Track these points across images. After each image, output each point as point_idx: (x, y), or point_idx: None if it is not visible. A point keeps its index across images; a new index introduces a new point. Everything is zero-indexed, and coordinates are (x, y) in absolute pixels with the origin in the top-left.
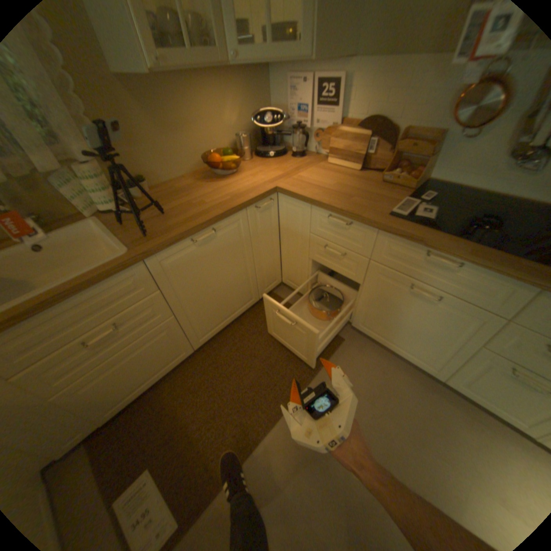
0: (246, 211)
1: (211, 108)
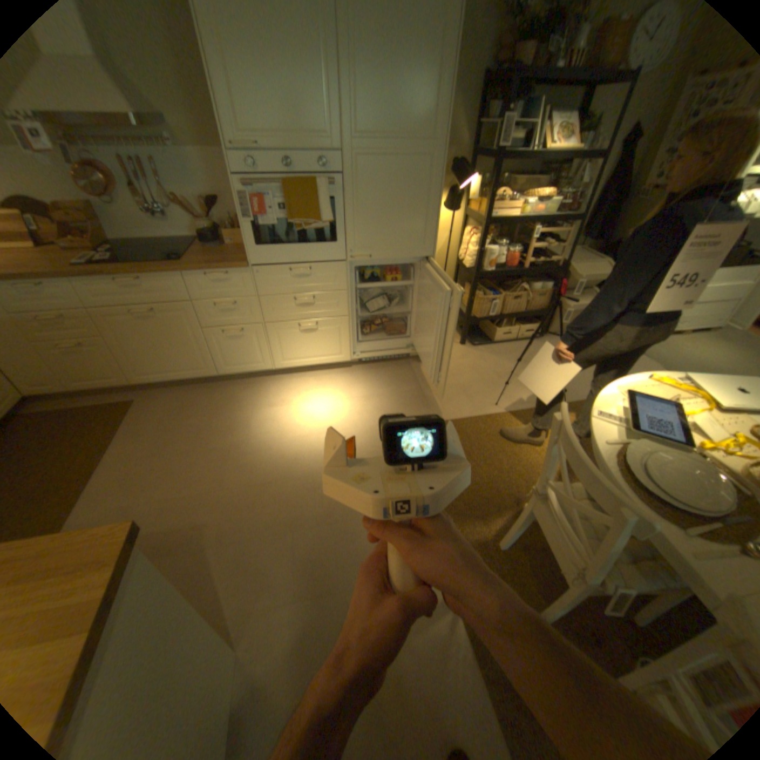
0: None
1: None
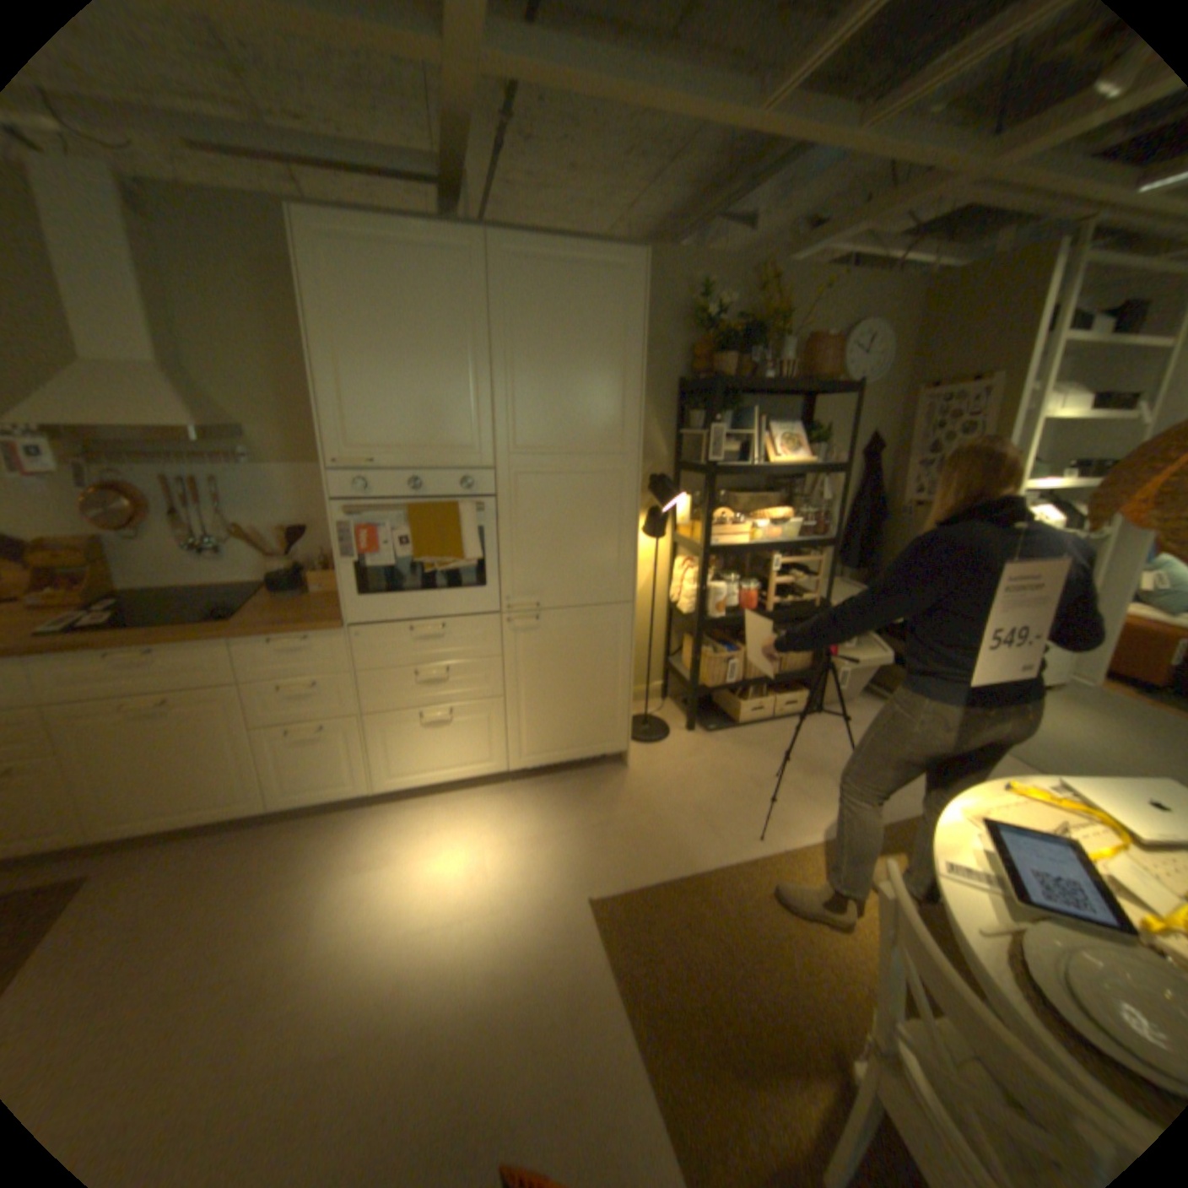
0: None
1: None
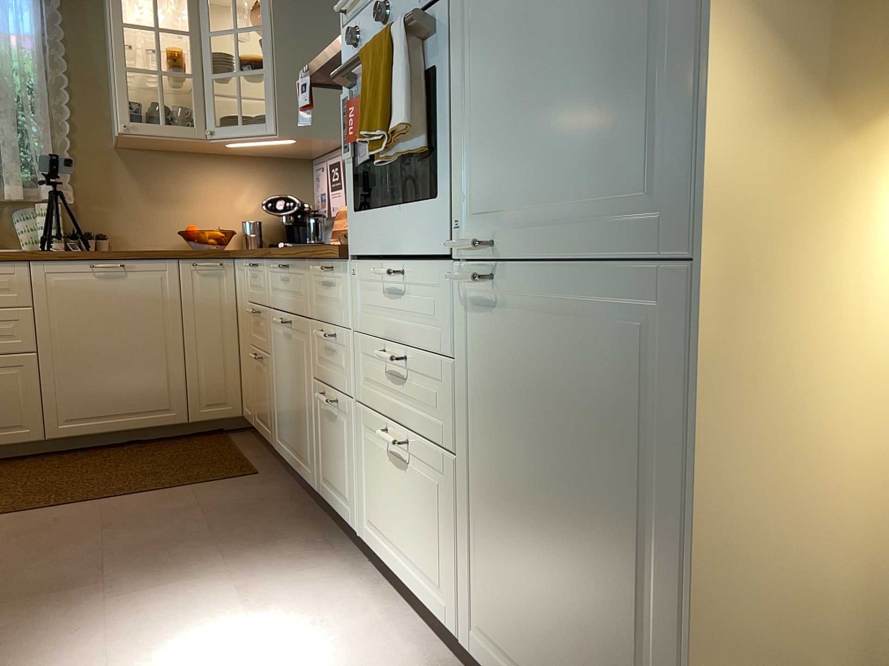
0: (176, 263)
1: (219, 189)
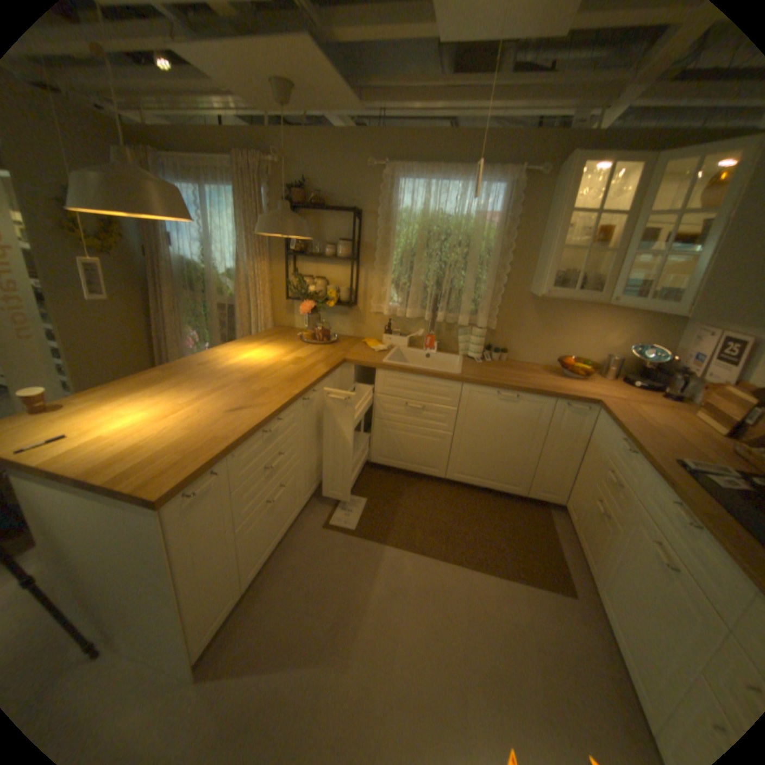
0: (556, 401)
1: (597, 328)
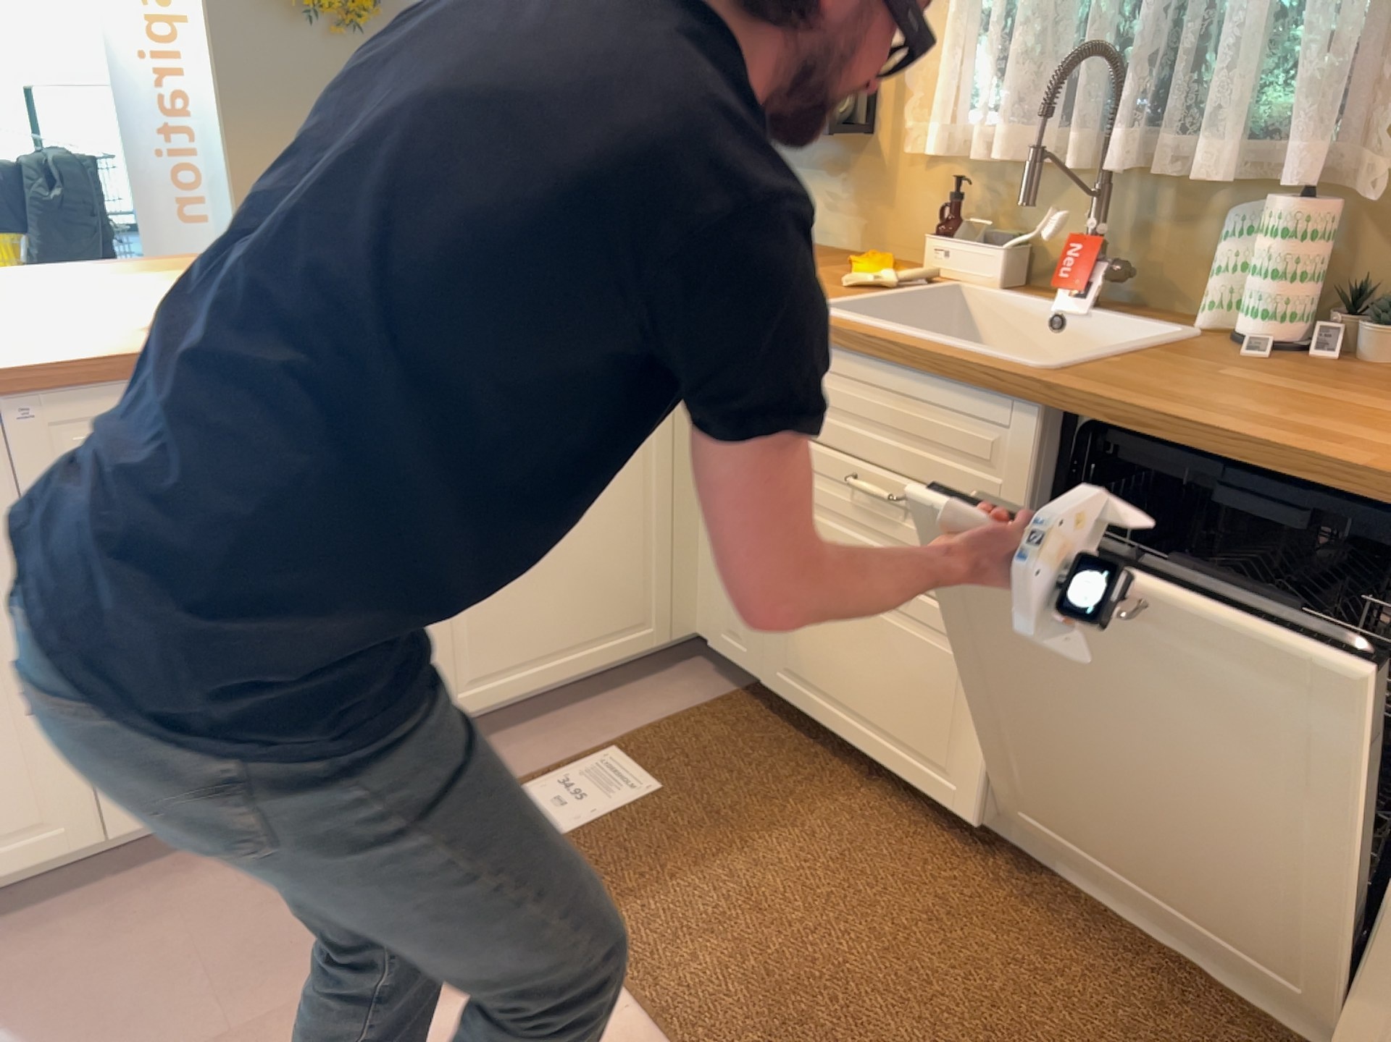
0: None
1: None
